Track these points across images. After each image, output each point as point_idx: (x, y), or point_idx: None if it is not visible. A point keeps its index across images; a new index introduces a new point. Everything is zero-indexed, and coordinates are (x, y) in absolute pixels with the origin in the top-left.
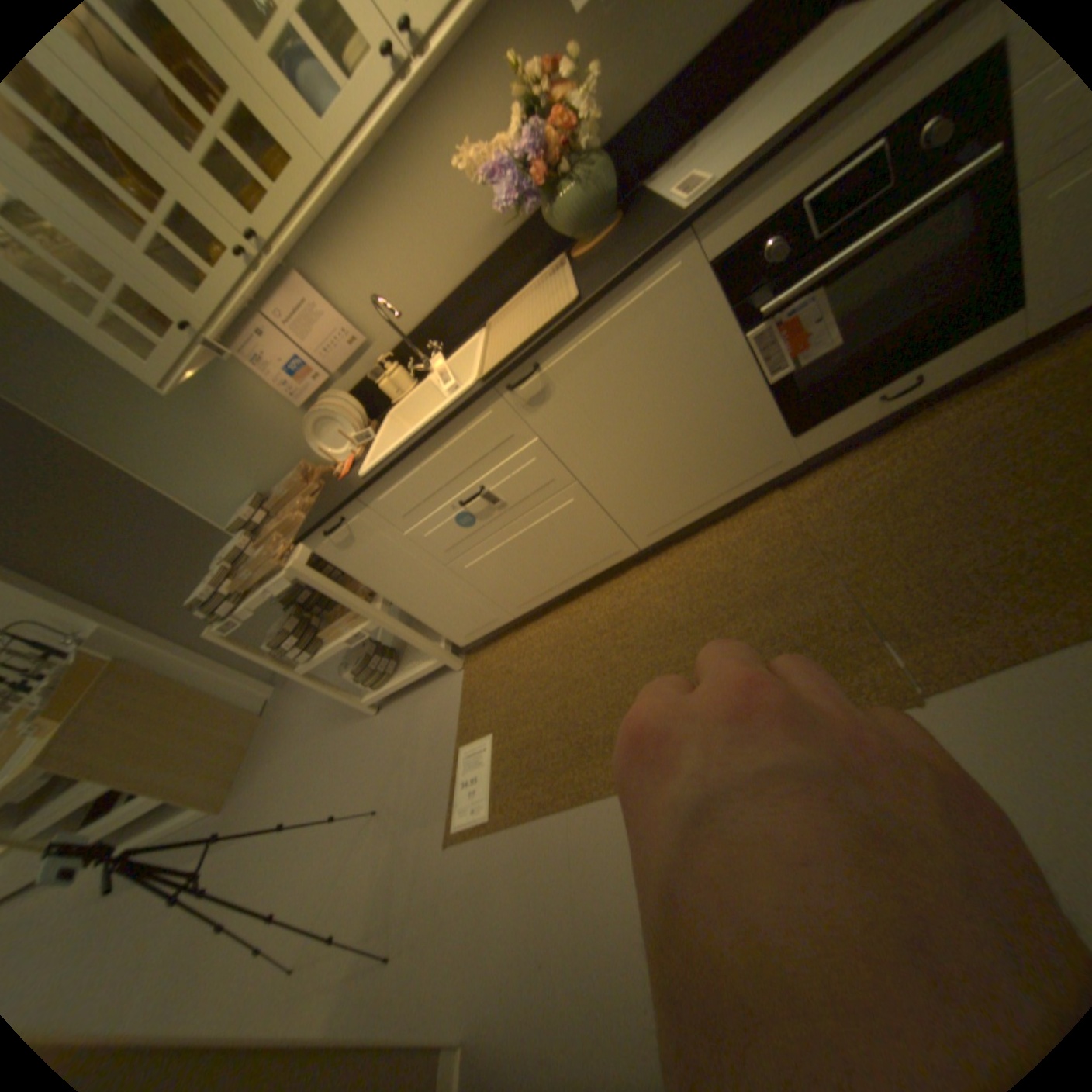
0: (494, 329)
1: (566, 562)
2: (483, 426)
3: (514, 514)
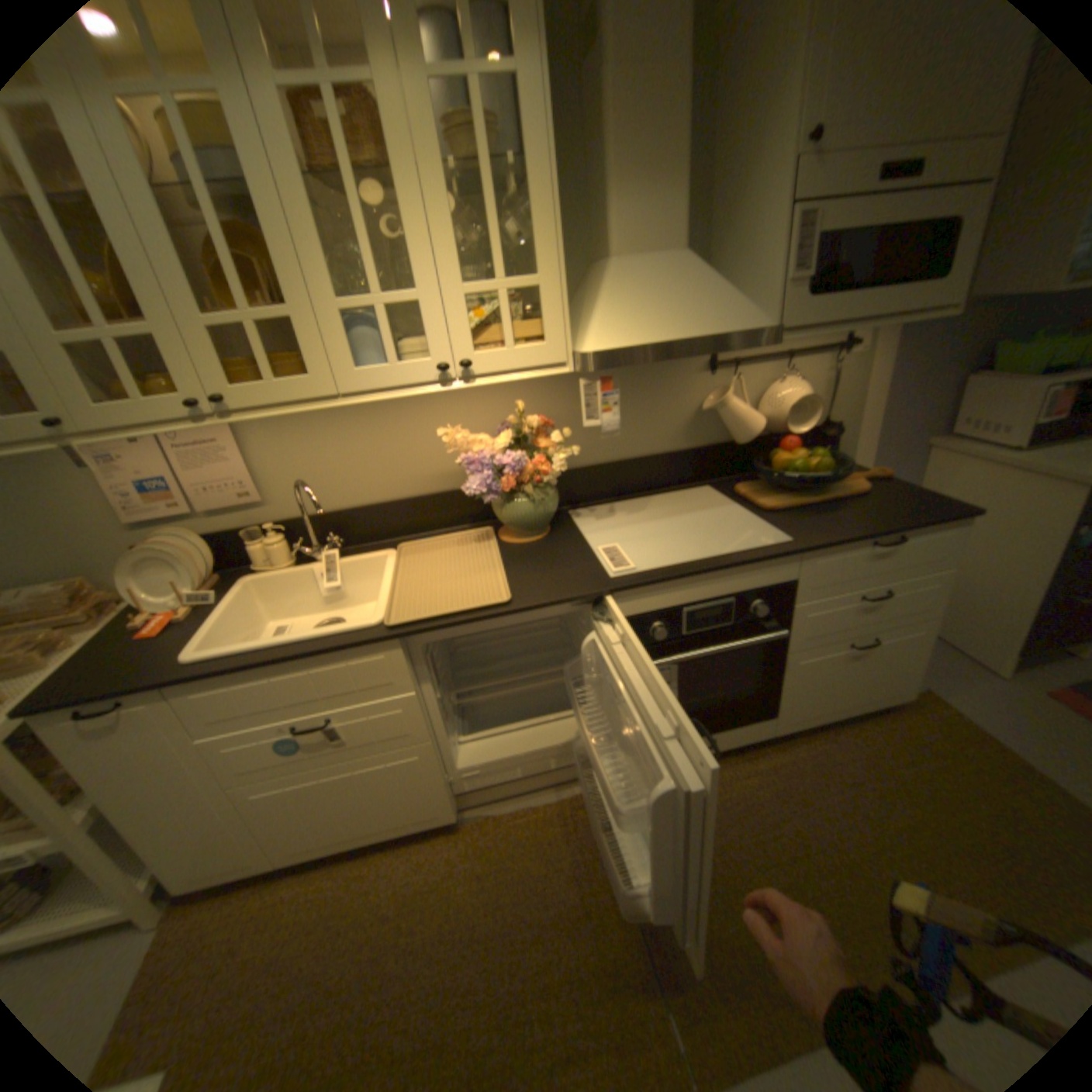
0: (406, 559)
1: (374, 818)
2: (366, 667)
3: (346, 755)
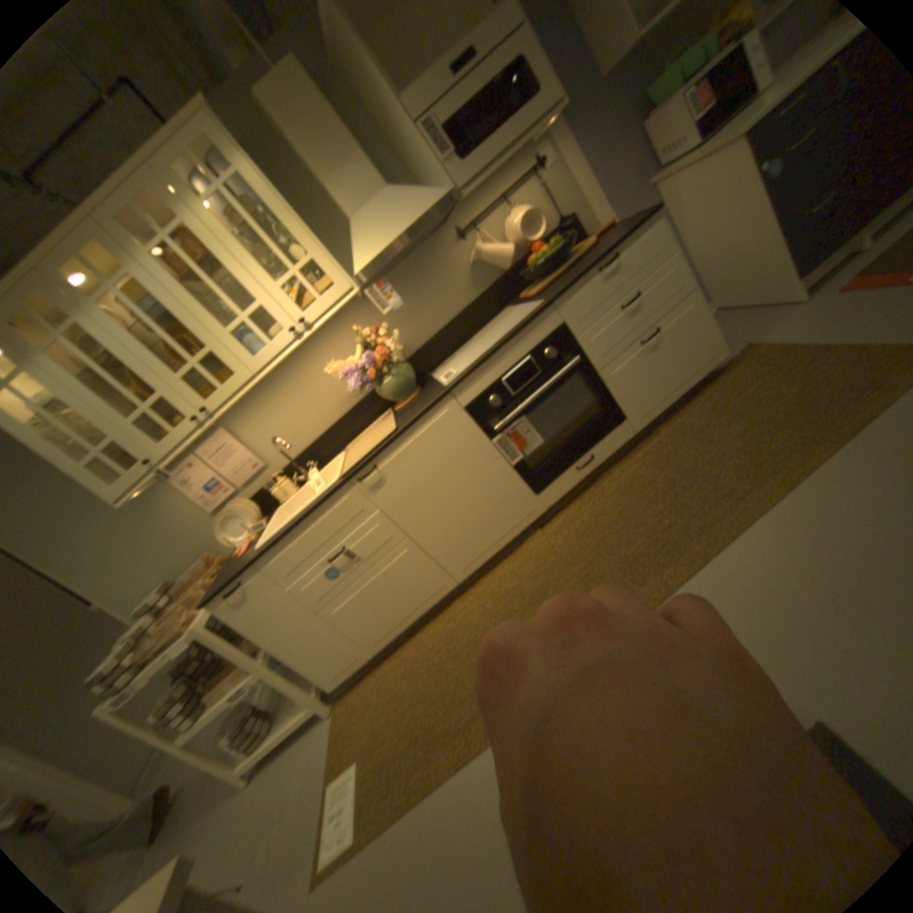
0: (351, 449)
1: (408, 598)
2: (345, 504)
3: (368, 563)
